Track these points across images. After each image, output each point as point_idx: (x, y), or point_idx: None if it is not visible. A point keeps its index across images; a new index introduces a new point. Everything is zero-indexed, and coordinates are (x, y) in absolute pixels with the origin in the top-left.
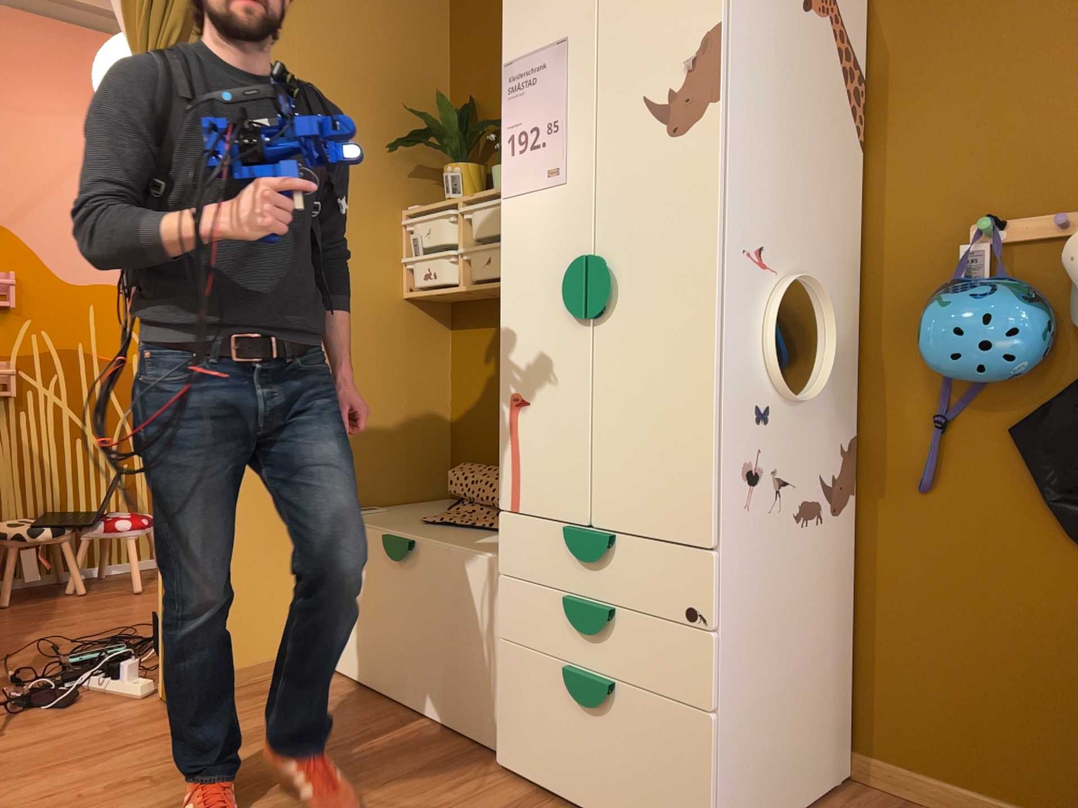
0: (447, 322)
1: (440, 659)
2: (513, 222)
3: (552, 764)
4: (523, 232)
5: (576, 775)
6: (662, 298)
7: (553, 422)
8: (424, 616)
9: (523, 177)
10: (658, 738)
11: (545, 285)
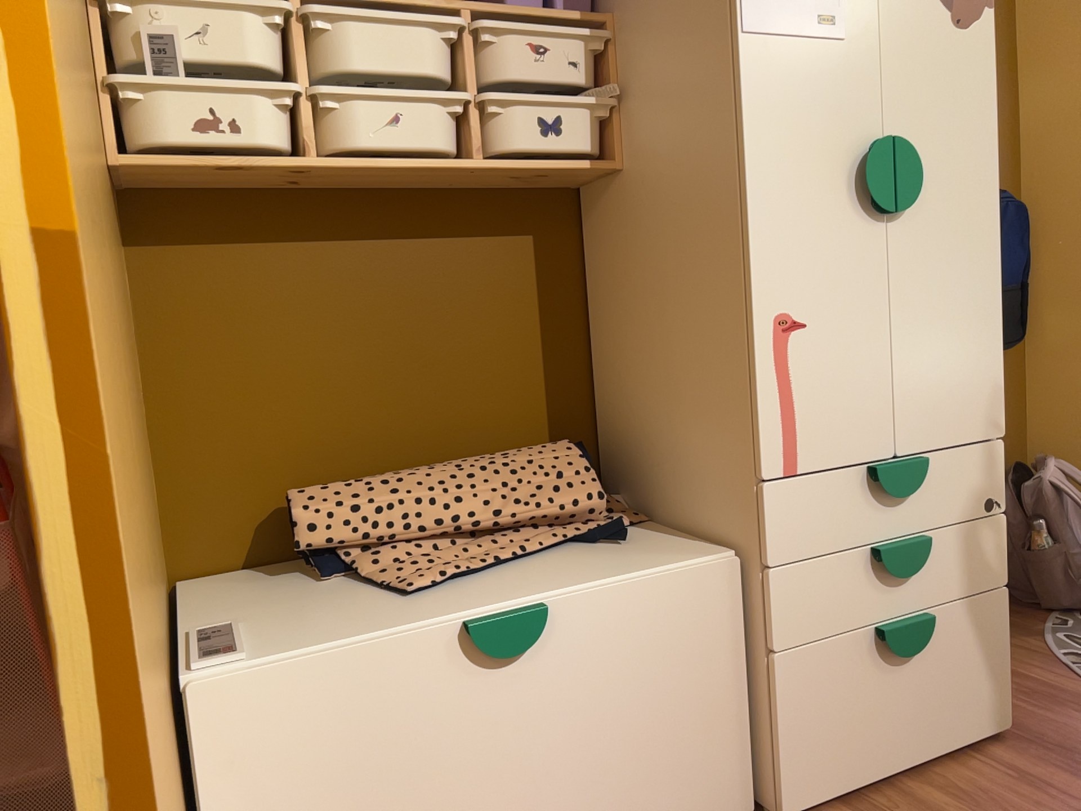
0: (123, 234)
1: (626, 763)
2: (767, 74)
3: (862, 752)
4: (784, 90)
5: (891, 740)
6: (955, 196)
7: (845, 344)
8: (582, 717)
9: (780, 12)
10: (967, 637)
11: (822, 168)
